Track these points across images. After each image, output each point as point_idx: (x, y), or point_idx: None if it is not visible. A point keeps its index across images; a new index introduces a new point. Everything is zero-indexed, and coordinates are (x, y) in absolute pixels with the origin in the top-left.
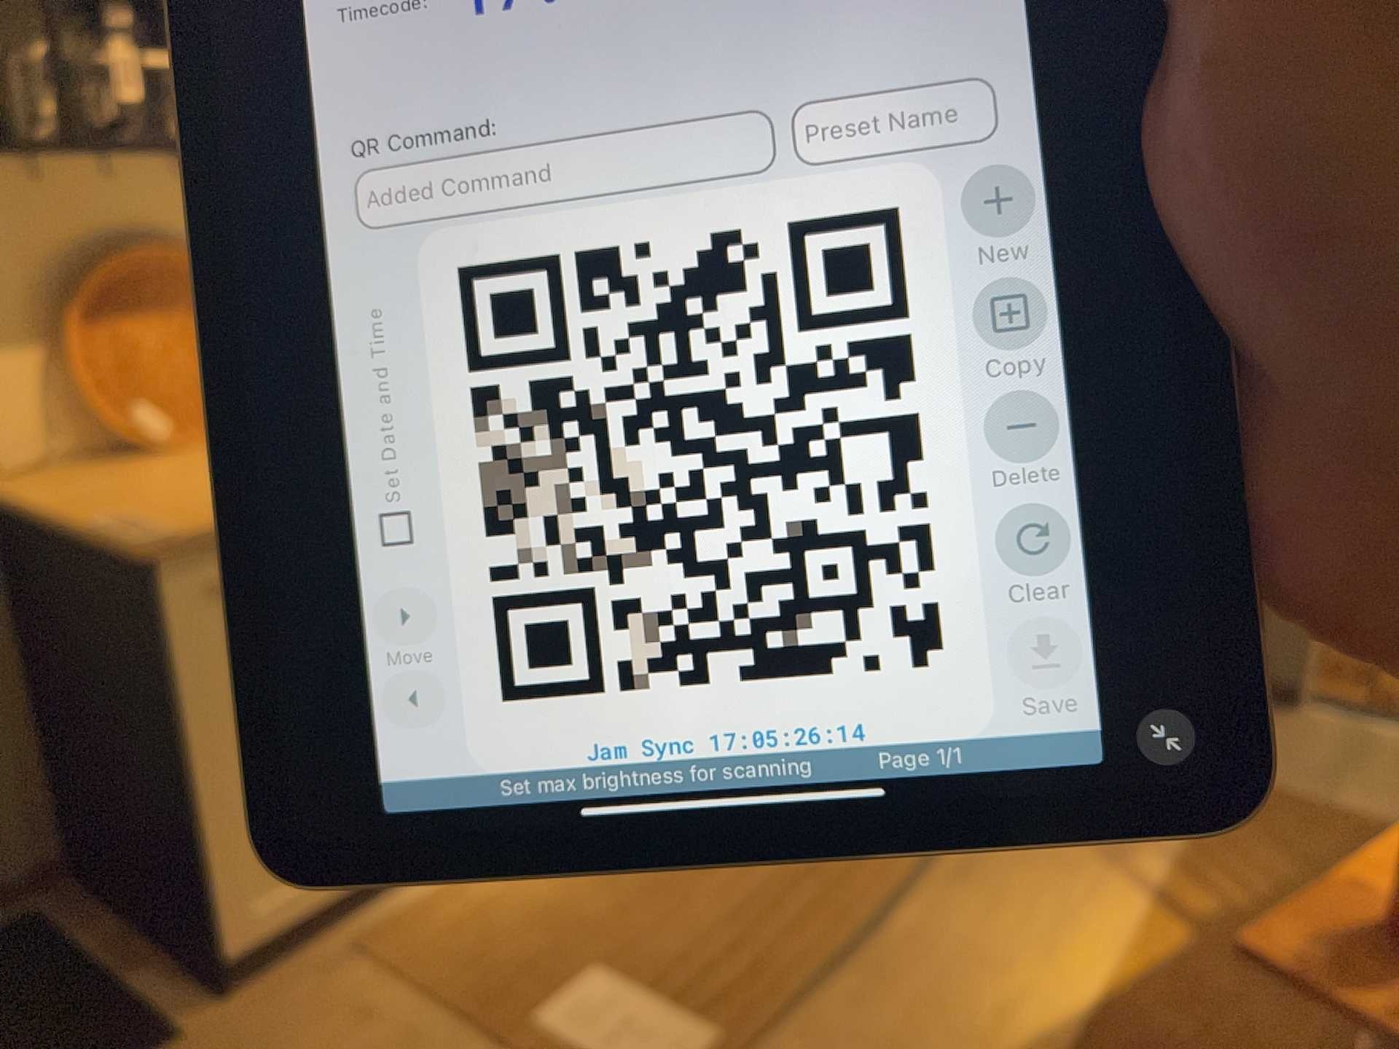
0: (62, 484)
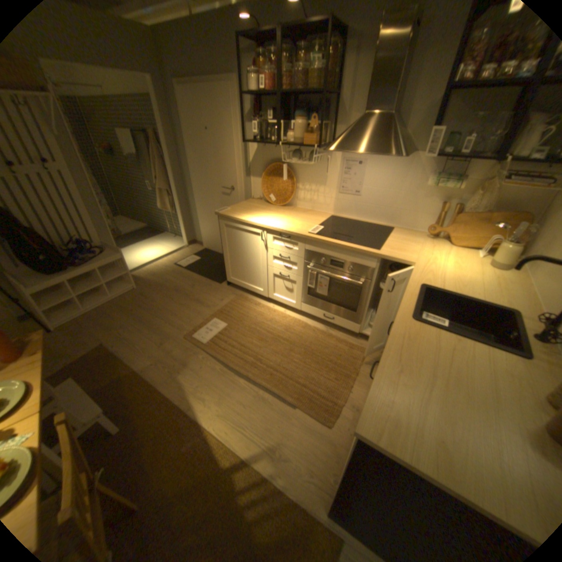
0: (251, 202)
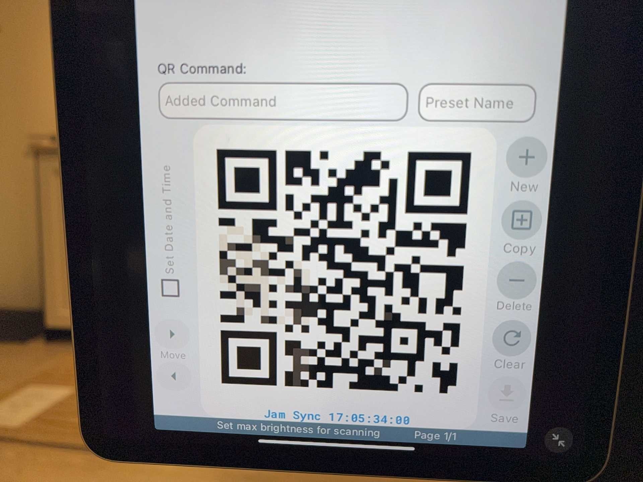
0: None
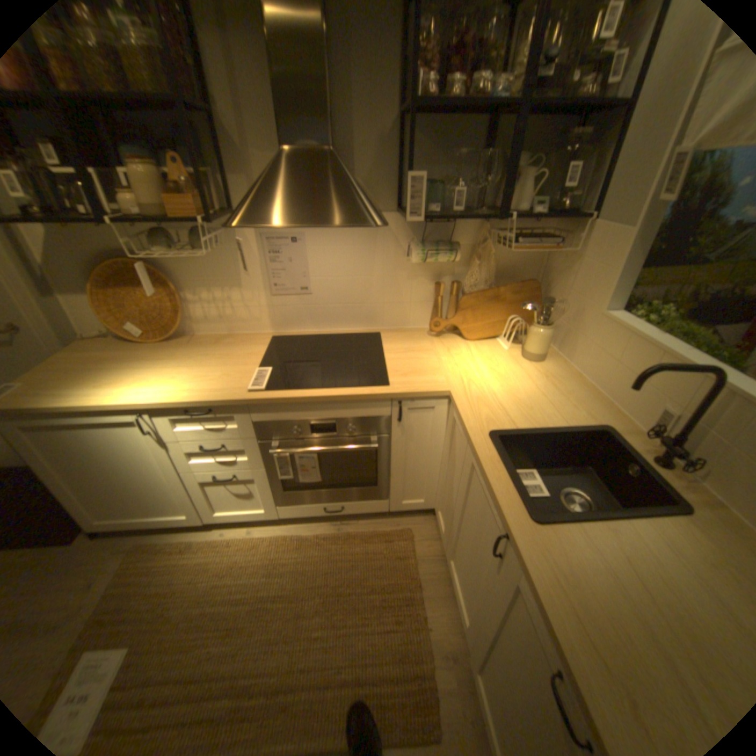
0: (83, 349)
